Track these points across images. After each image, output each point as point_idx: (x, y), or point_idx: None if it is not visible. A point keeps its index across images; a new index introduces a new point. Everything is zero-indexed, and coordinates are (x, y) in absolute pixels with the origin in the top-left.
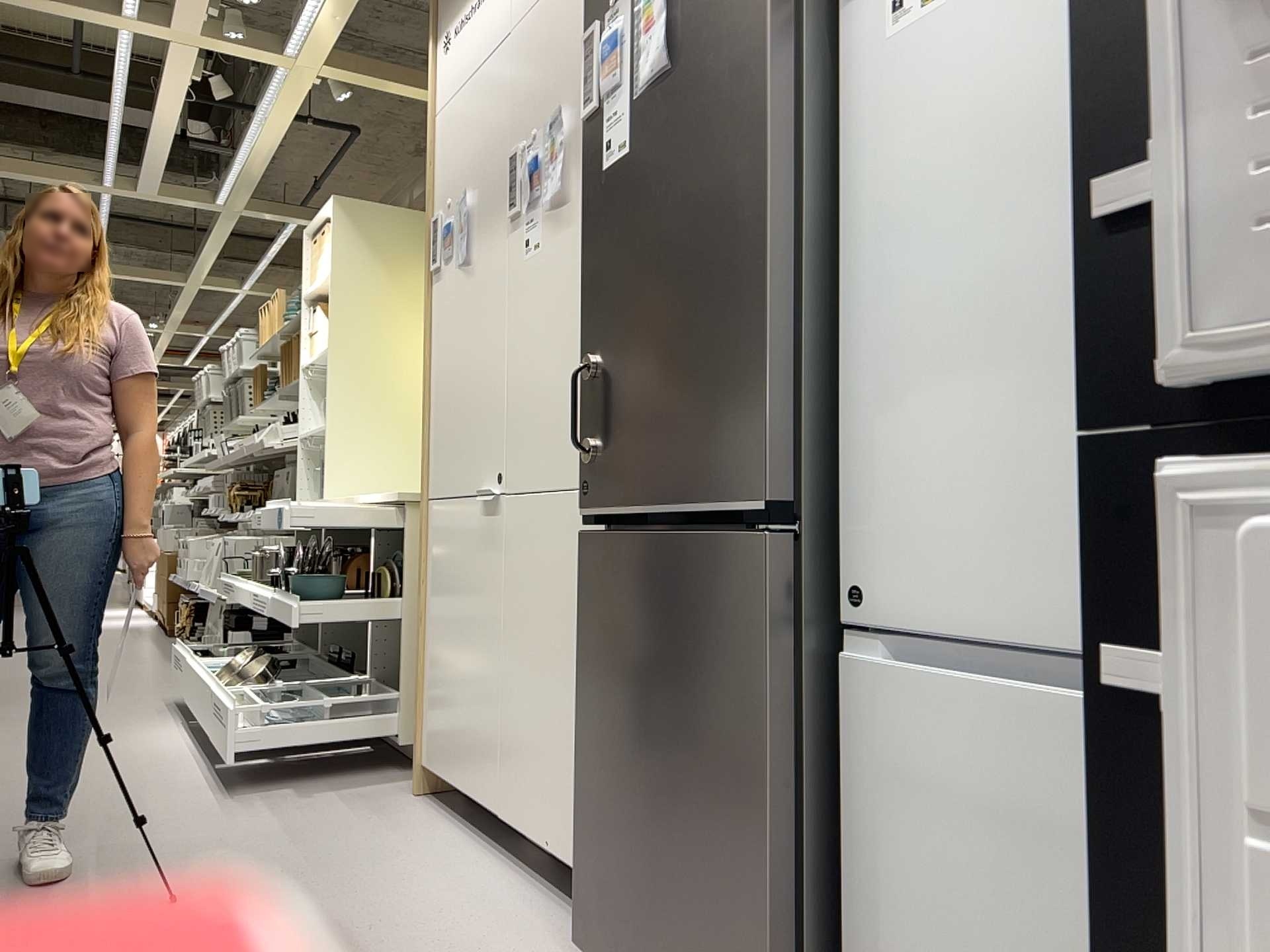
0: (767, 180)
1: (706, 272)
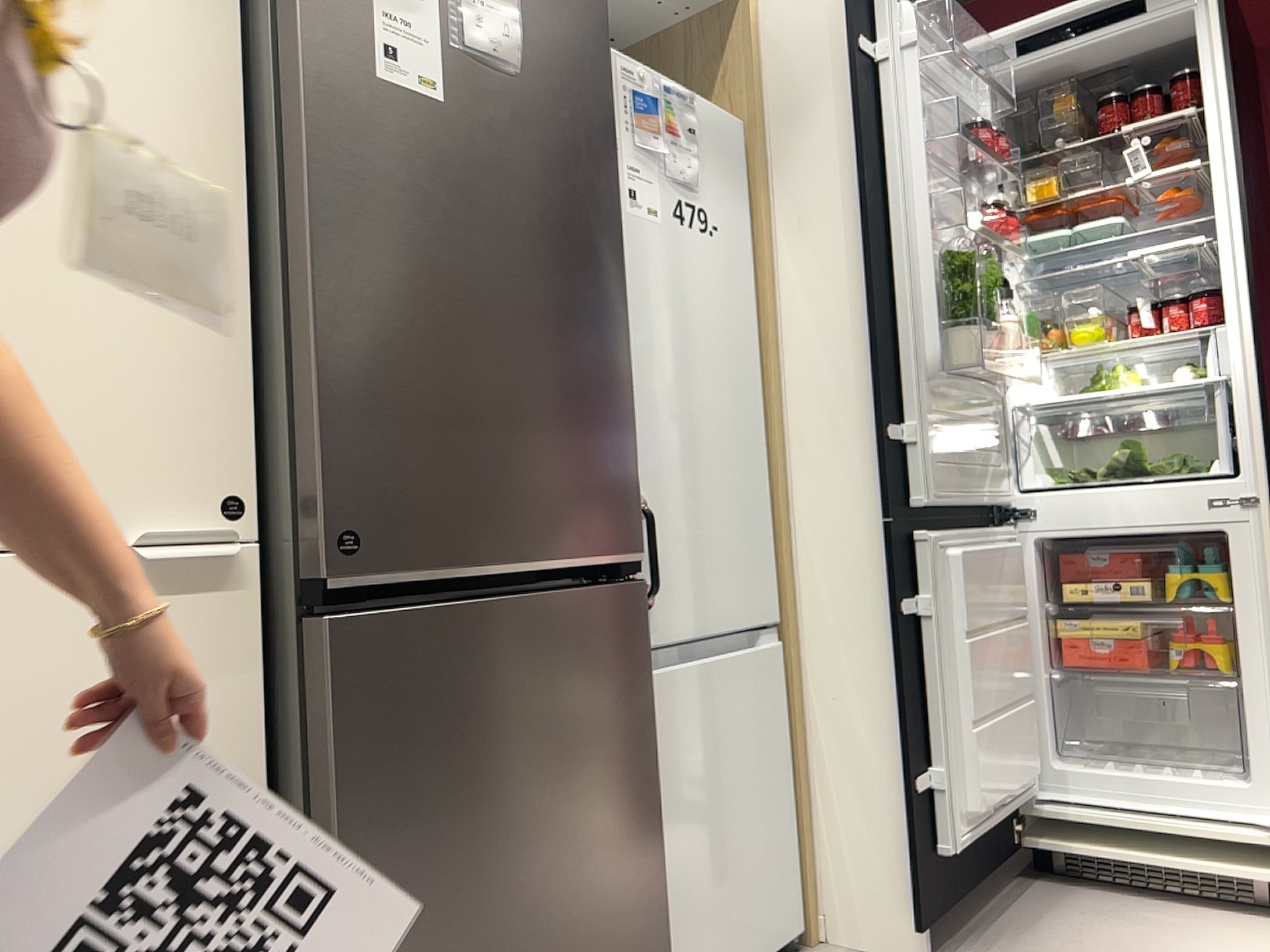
0: (623, 276)
1: (571, 324)
